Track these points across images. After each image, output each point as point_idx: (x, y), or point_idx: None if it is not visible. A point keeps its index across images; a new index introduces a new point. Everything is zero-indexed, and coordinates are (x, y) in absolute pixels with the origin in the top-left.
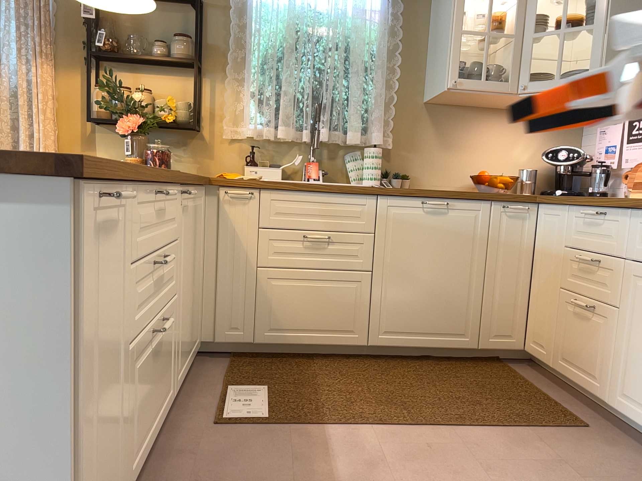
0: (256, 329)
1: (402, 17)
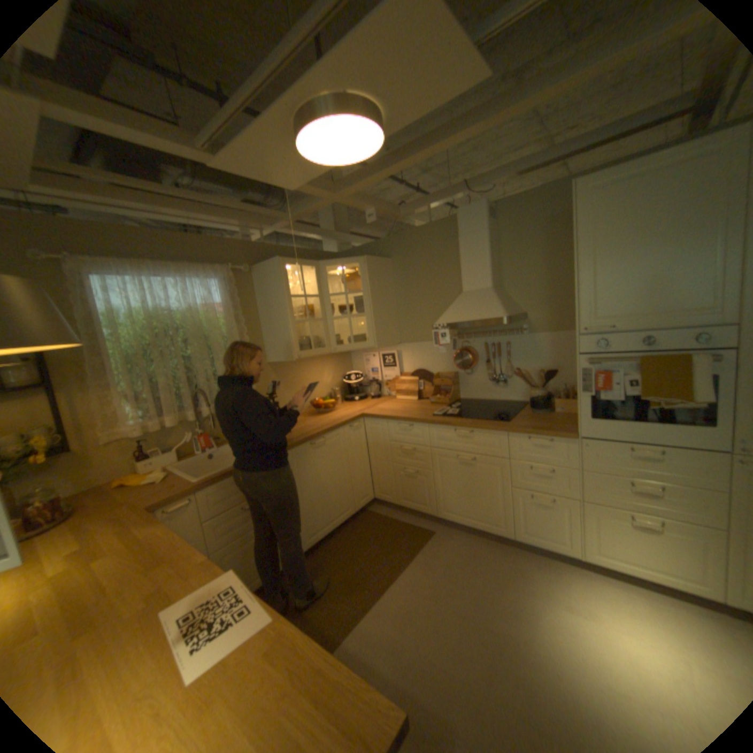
0: None
1: (236, 307)
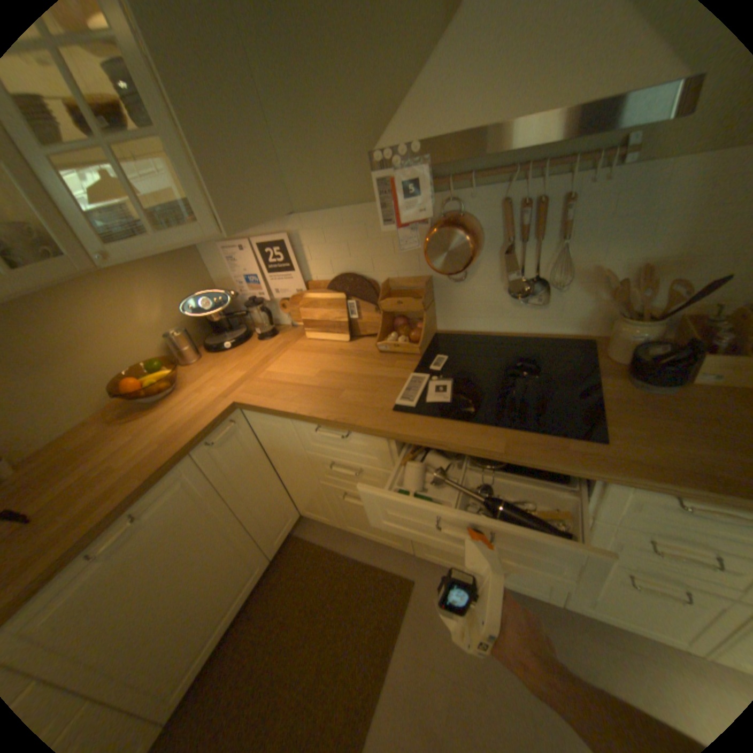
0: None
1: None
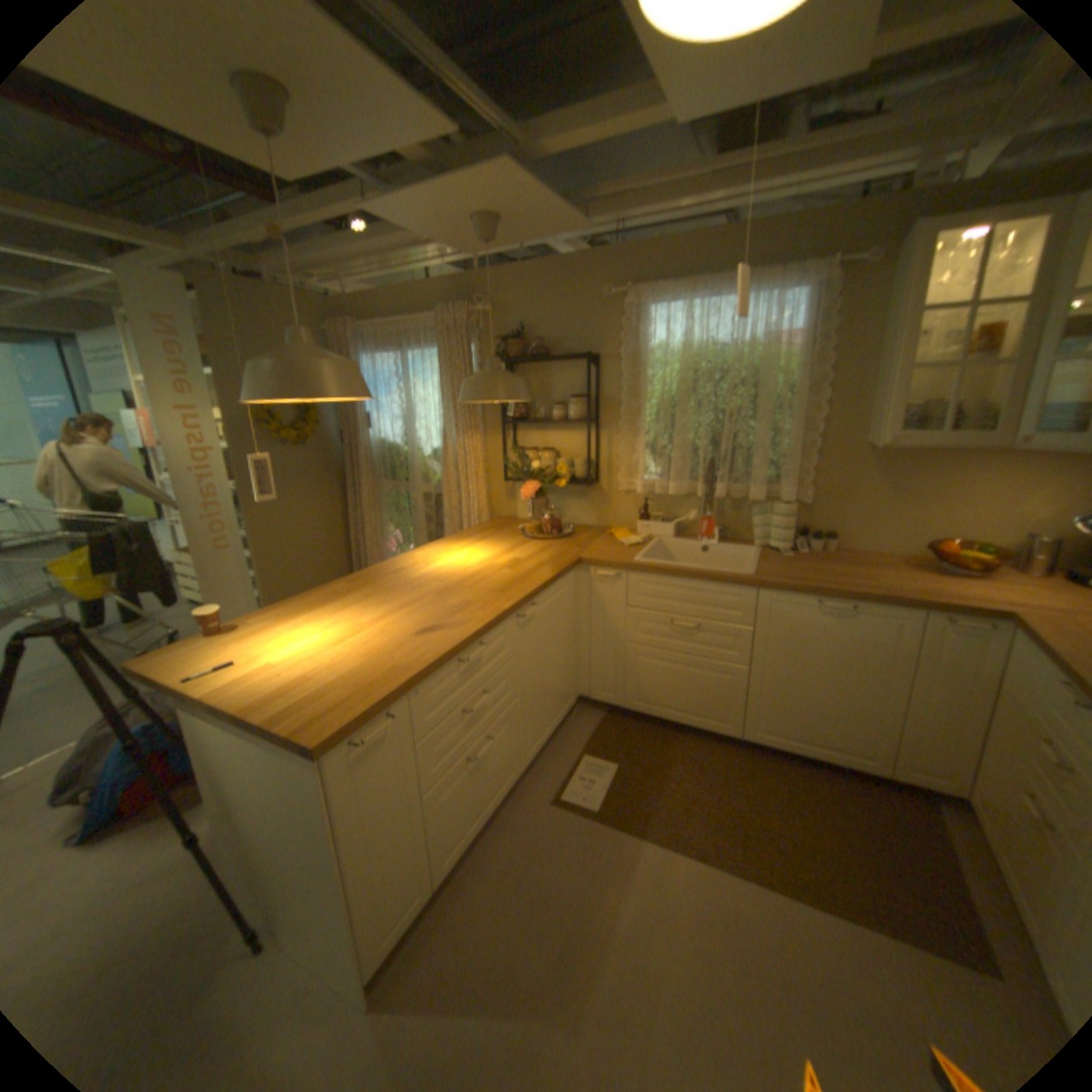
0: (625, 697)
1: (838, 331)
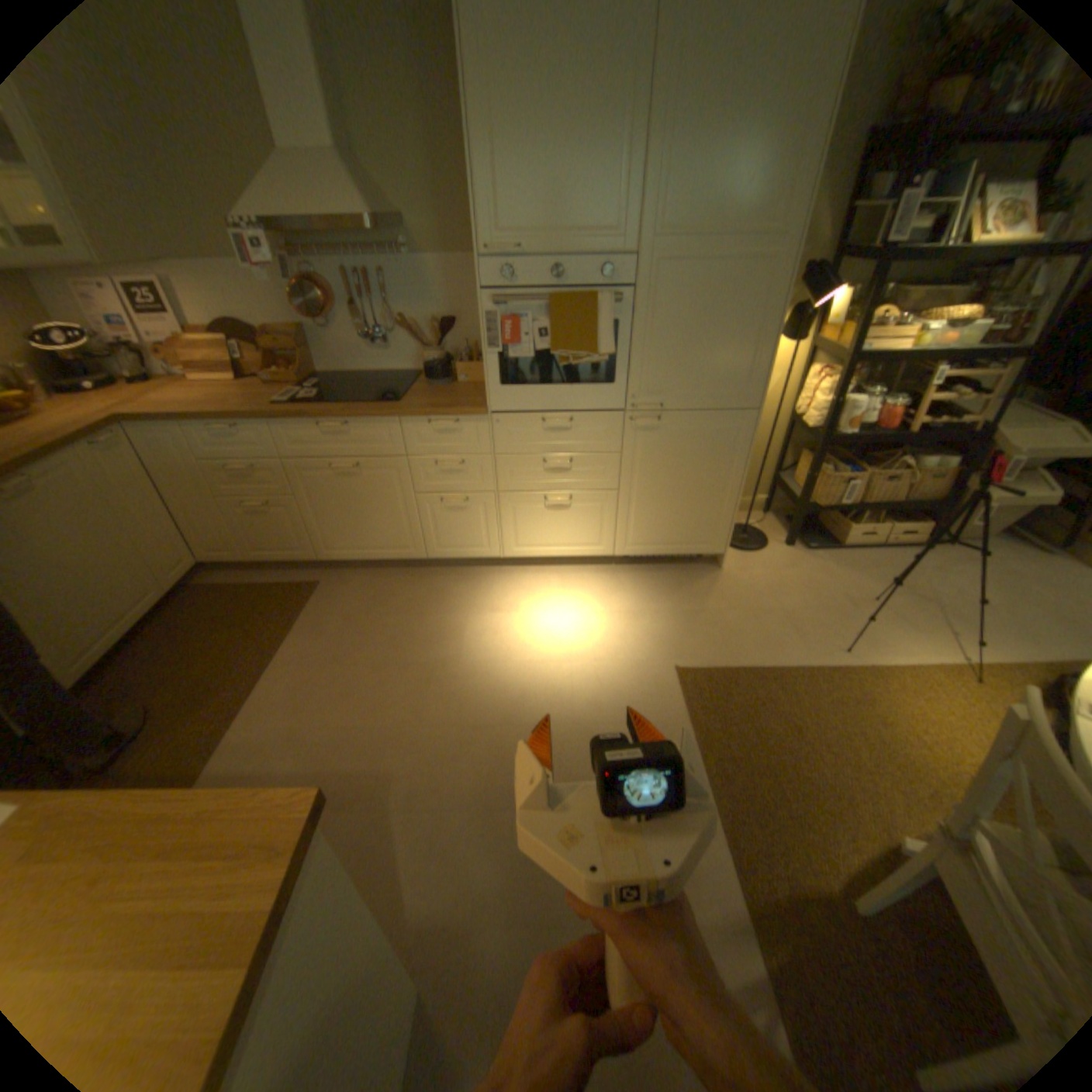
0: None
1: None
